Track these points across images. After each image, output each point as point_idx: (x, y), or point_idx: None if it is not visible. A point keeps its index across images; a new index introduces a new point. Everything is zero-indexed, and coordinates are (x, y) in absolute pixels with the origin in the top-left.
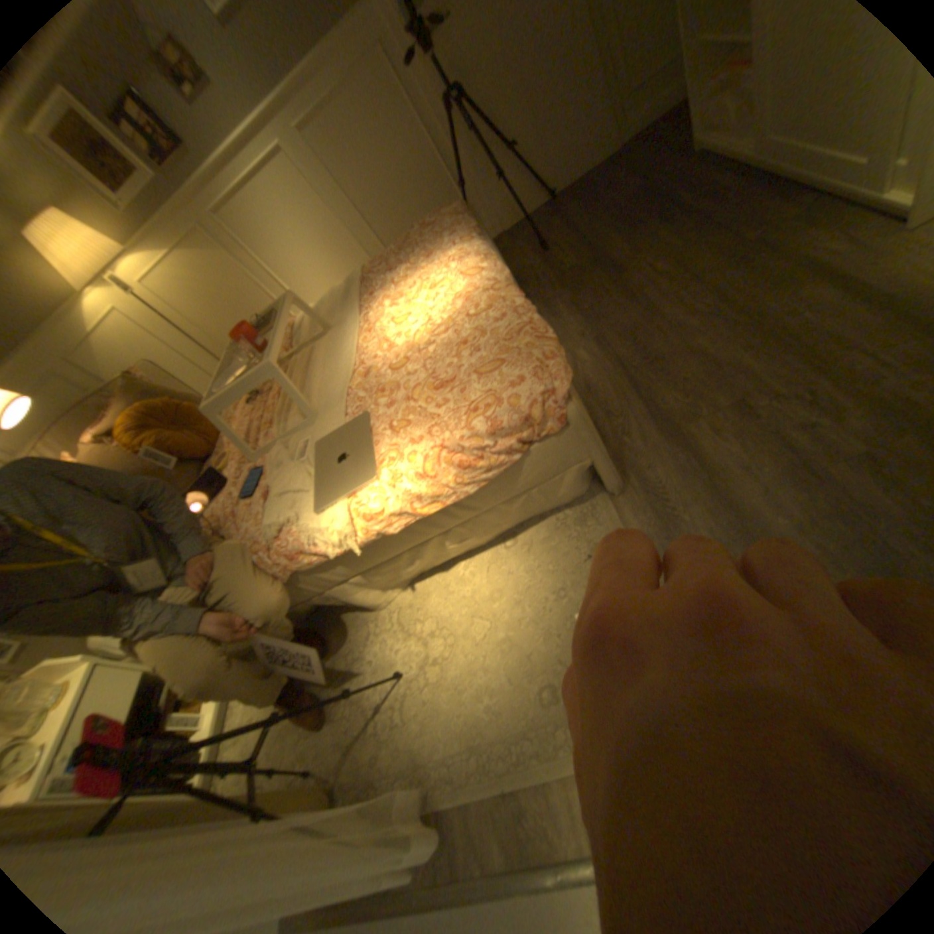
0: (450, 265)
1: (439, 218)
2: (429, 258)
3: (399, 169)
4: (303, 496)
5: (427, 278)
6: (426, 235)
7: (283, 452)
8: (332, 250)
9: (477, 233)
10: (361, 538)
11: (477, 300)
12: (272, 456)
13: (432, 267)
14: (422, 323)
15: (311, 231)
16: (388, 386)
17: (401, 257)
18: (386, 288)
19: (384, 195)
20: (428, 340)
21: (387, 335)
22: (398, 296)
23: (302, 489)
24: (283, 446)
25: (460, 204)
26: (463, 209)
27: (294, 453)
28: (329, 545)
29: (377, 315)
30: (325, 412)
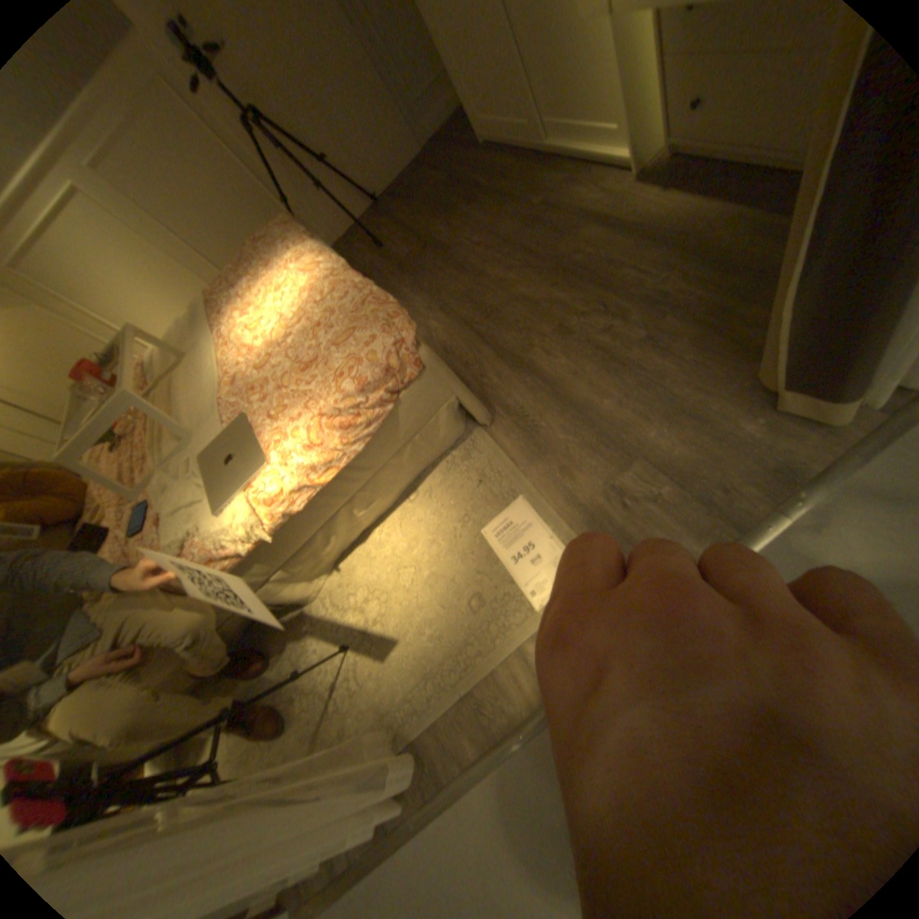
0: (289, 267)
1: (268, 231)
2: (268, 267)
3: (216, 195)
4: (198, 508)
5: (270, 283)
6: (260, 248)
7: (165, 478)
8: (167, 285)
9: (308, 236)
10: (269, 527)
11: (321, 289)
12: (154, 486)
13: (273, 273)
14: (275, 322)
15: (137, 270)
16: (257, 384)
17: (241, 272)
18: (232, 303)
19: (207, 222)
20: (285, 334)
21: (245, 343)
22: (246, 307)
23: (195, 501)
24: (163, 473)
25: (286, 215)
26: (290, 219)
27: (177, 474)
28: (238, 543)
29: (230, 328)
30: (200, 428)
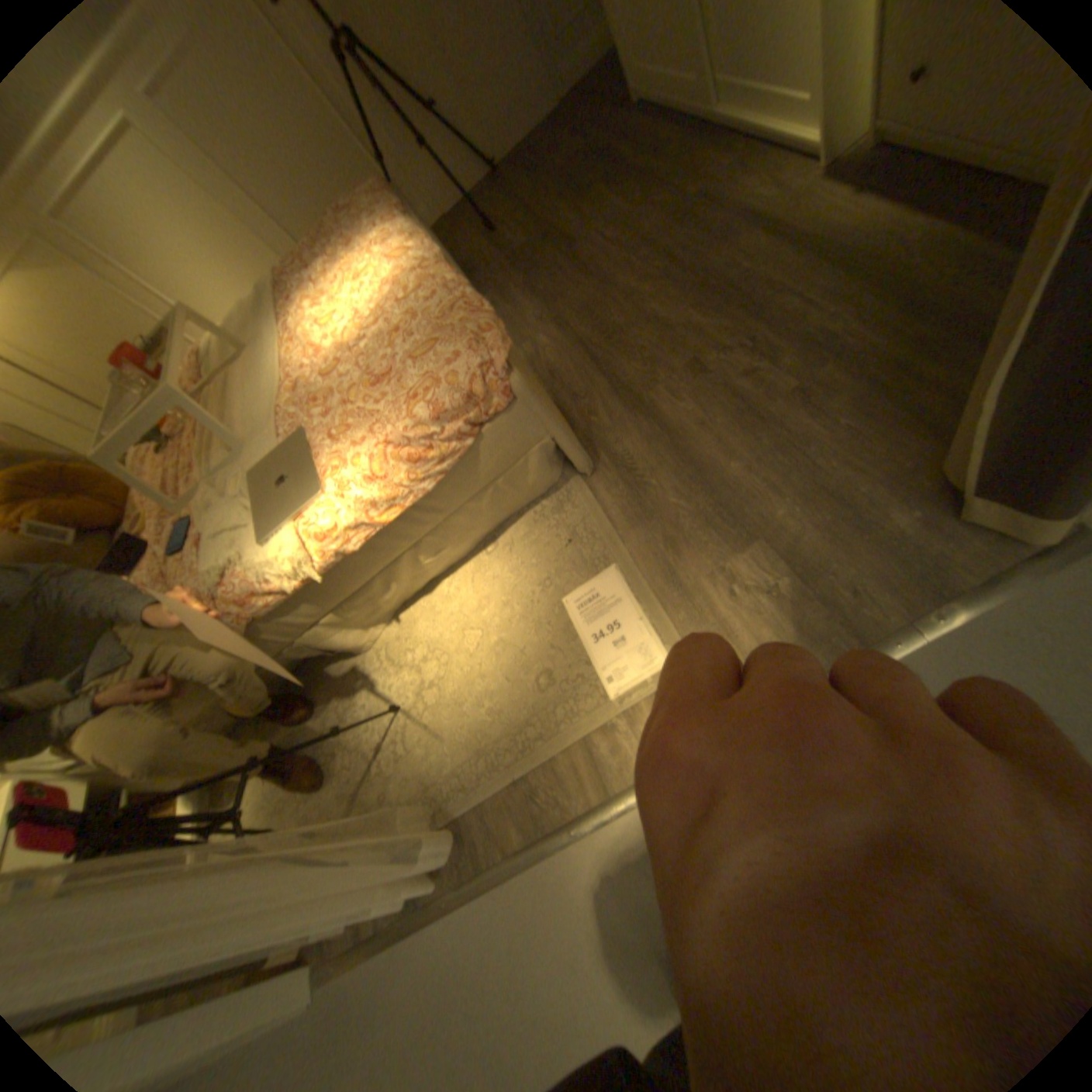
0: (372, 250)
1: (354, 199)
2: (349, 246)
3: (297, 143)
4: (242, 533)
5: (349, 268)
6: (342, 220)
7: (209, 493)
8: (233, 255)
9: (400, 211)
10: (319, 564)
11: (405, 283)
12: (197, 500)
13: (353, 256)
14: (349, 320)
15: (199, 232)
16: (320, 394)
17: (317, 250)
18: (303, 288)
19: (284, 178)
20: (357, 336)
21: (312, 340)
22: (318, 295)
23: (239, 525)
24: (209, 486)
25: (377, 180)
26: (381, 185)
27: (223, 490)
28: (283, 579)
29: (297, 320)
30: (252, 438)
